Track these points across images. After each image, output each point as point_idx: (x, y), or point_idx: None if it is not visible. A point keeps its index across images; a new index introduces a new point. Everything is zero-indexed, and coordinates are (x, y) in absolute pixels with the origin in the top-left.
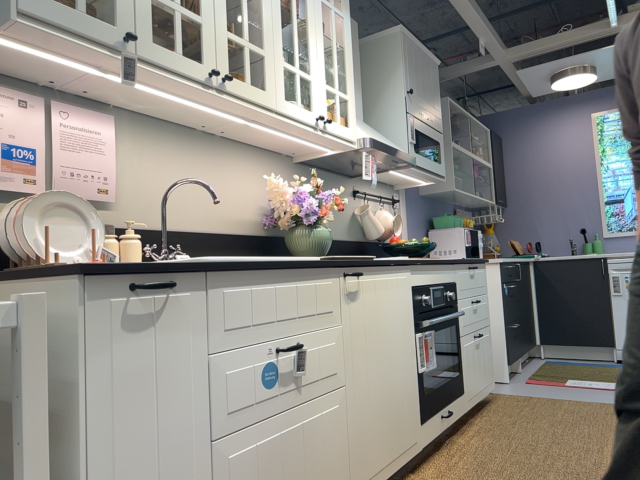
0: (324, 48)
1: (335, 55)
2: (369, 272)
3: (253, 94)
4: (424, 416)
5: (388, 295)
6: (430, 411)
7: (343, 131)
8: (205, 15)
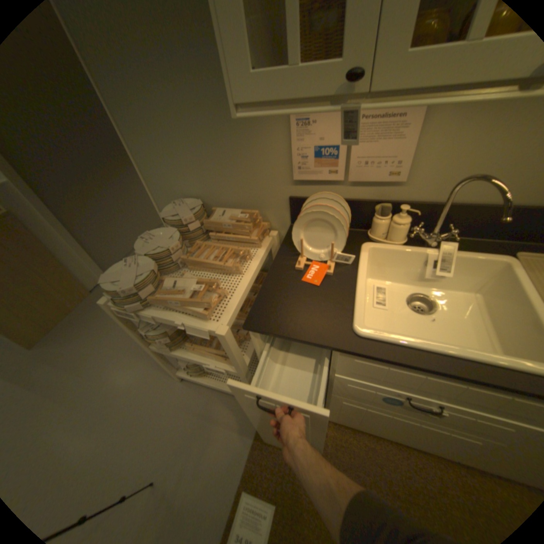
0: None
1: None
2: None
3: None
4: None
5: None
6: None
7: None
8: None
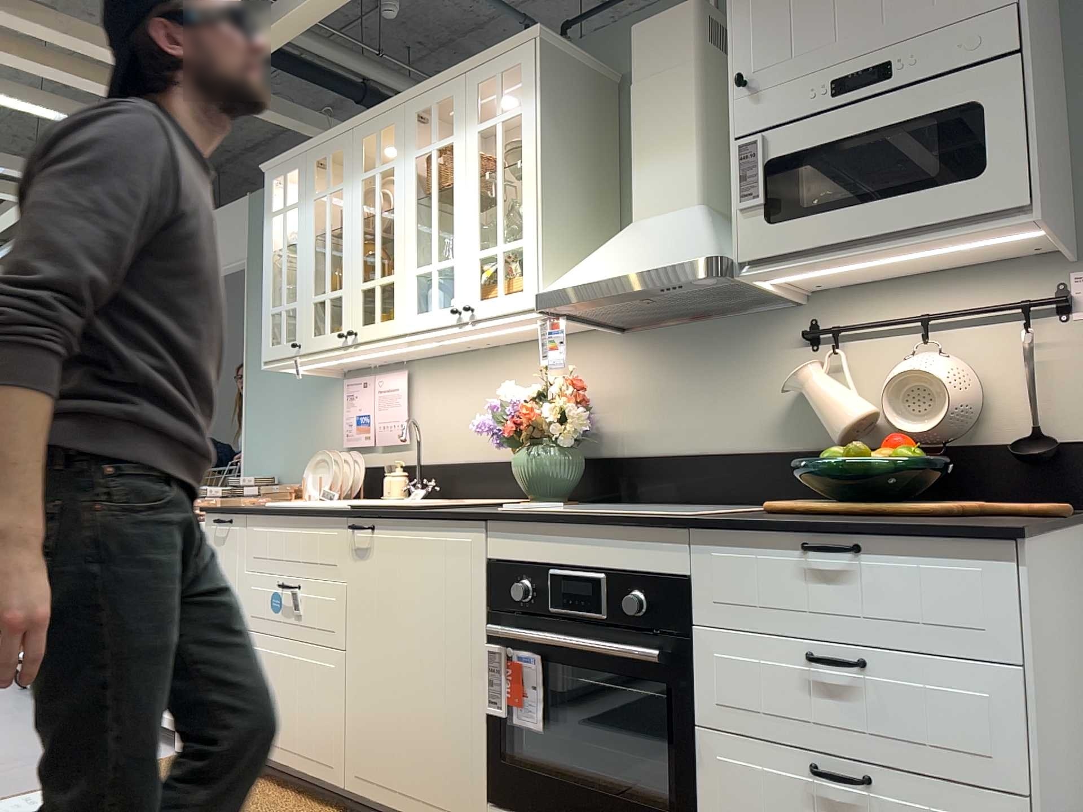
0: (477, 198)
1: (498, 191)
2: (389, 526)
3: (379, 330)
4: (497, 796)
5: (421, 564)
6: (518, 803)
7: (505, 303)
8: (344, 284)
